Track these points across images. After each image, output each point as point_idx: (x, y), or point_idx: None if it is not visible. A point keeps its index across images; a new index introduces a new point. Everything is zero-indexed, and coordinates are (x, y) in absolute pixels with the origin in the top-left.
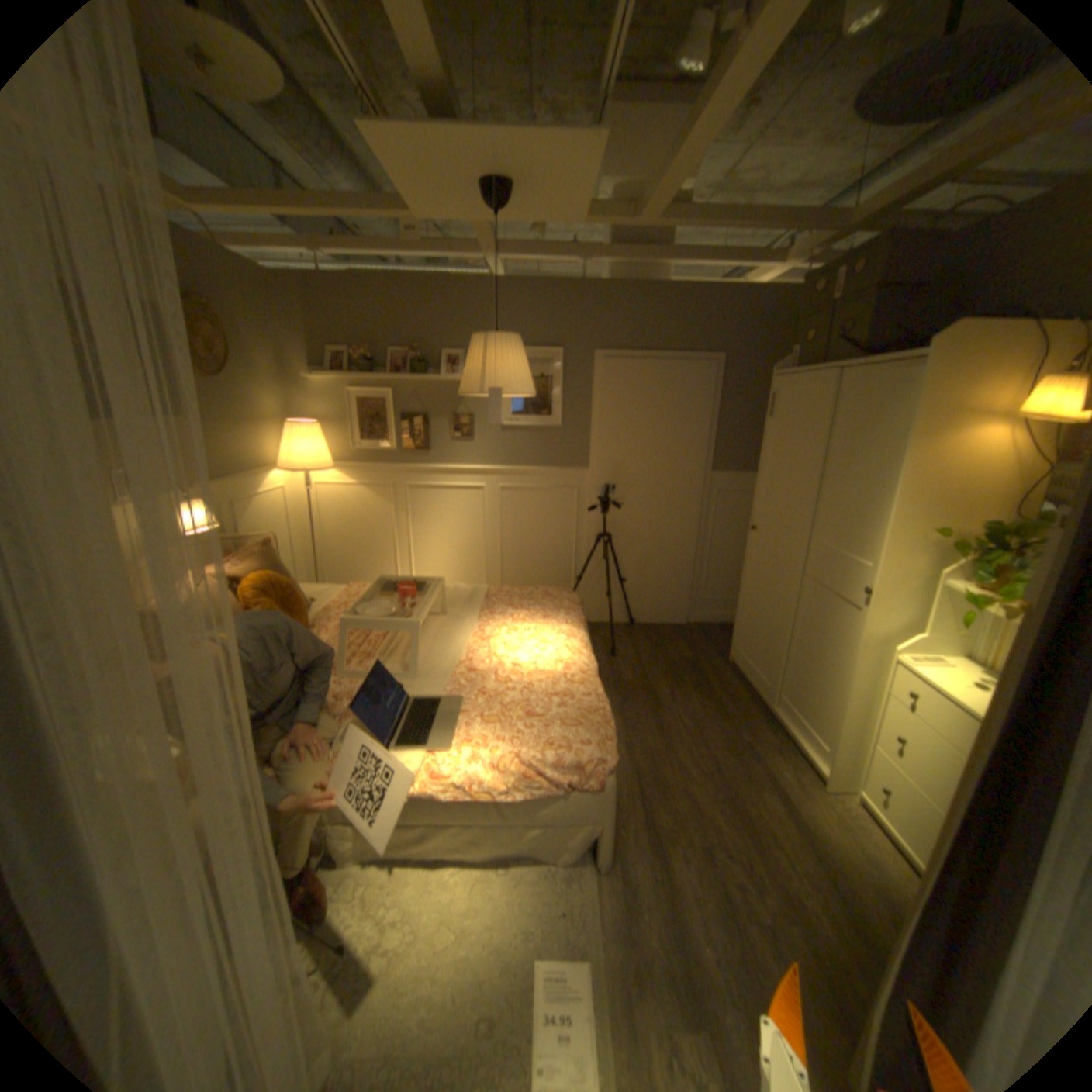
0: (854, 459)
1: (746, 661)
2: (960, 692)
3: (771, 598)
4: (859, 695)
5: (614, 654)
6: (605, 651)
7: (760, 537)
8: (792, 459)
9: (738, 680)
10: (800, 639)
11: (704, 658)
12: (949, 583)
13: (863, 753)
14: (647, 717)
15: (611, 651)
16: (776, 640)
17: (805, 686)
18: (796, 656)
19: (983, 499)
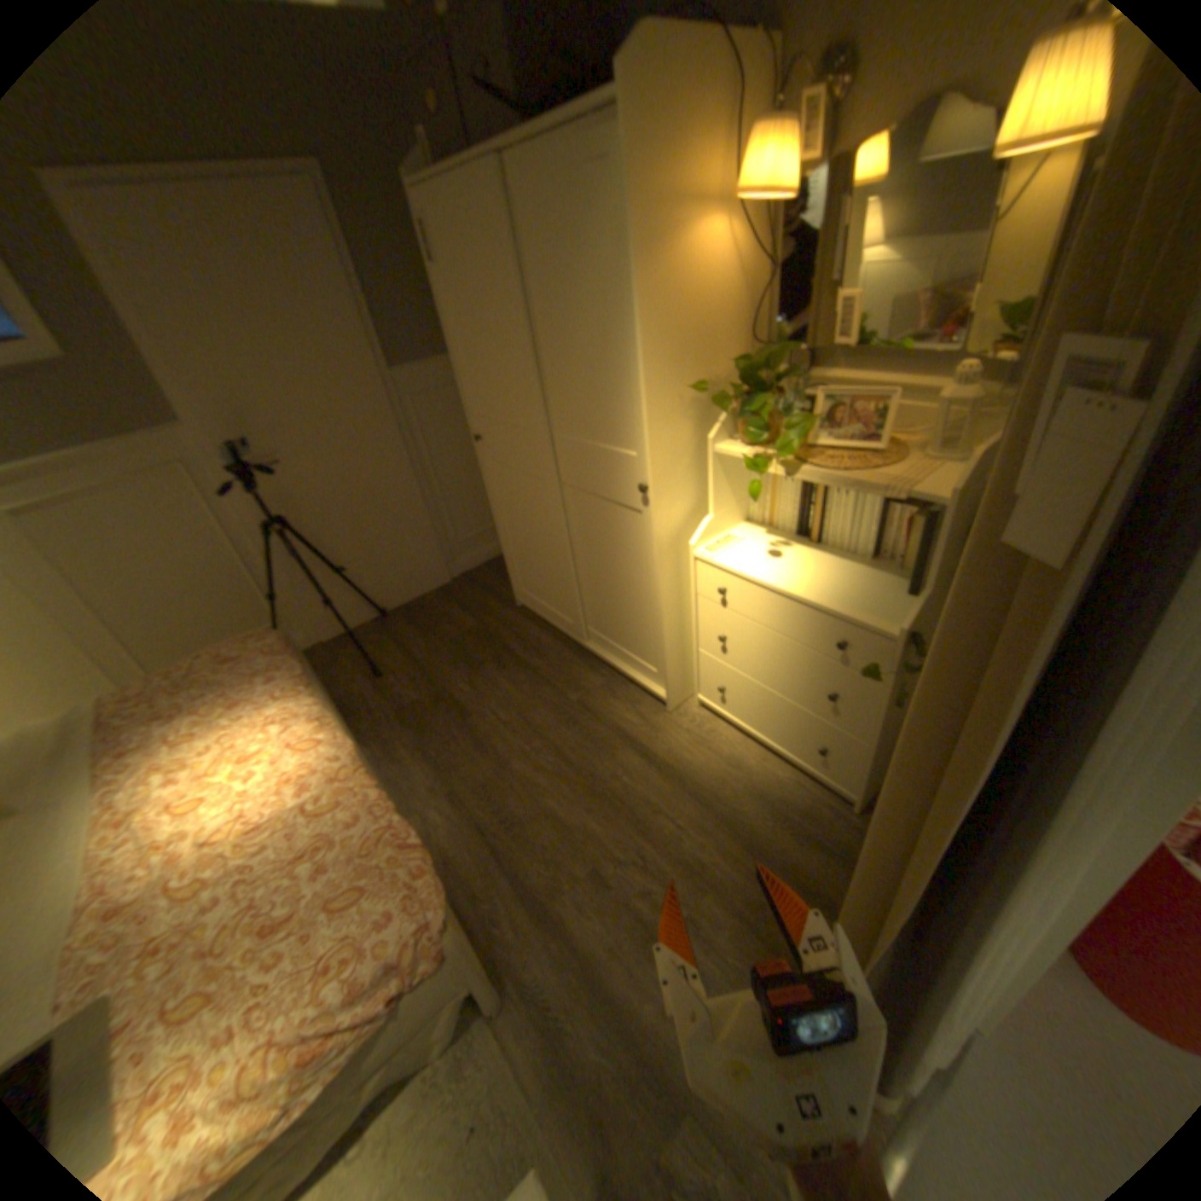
0: (568, 309)
1: (537, 602)
2: (763, 571)
3: (536, 524)
4: (669, 608)
5: (381, 673)
6: (367, 676)
7: (492, 450)
8: (488, 327)
9: (537, 627)
10: (586, 562)
11: (491, 617)
12: (718, 449)
13: (687, 659)
14: (459, 739)
15: (375, 670)
16: (561, 571)
17: (610, 612)
18: (589, 582)
19: (722, 330)
